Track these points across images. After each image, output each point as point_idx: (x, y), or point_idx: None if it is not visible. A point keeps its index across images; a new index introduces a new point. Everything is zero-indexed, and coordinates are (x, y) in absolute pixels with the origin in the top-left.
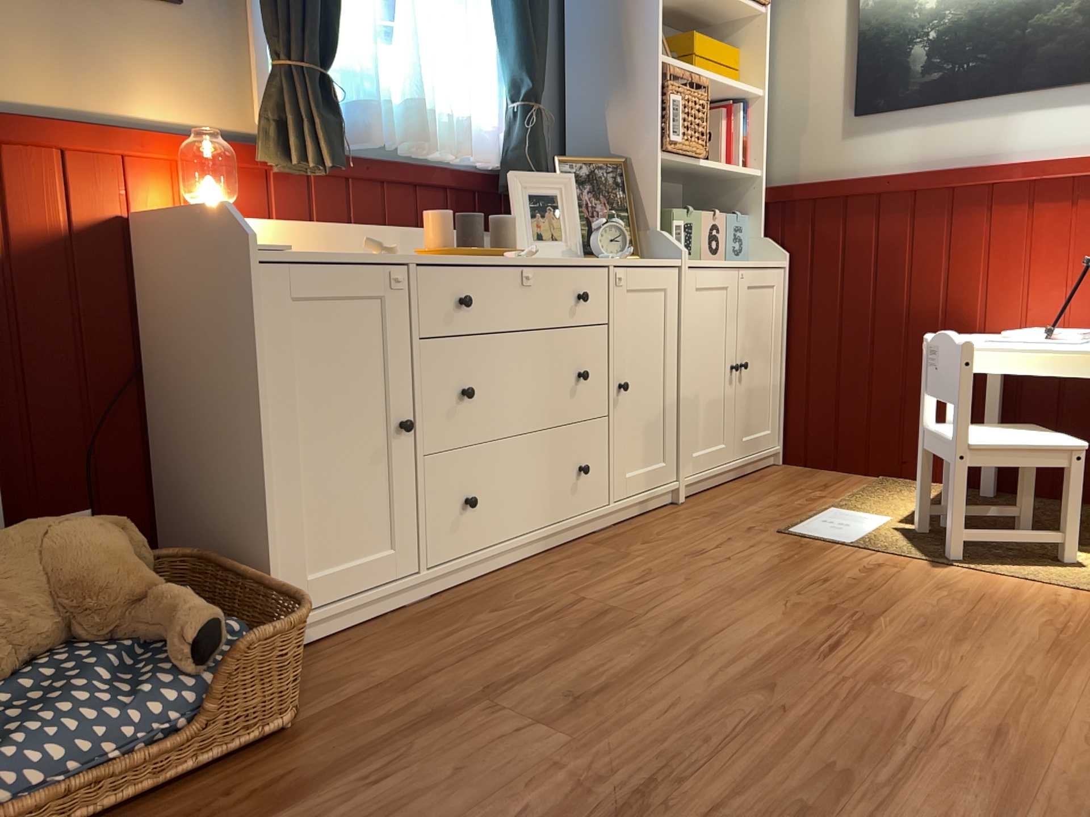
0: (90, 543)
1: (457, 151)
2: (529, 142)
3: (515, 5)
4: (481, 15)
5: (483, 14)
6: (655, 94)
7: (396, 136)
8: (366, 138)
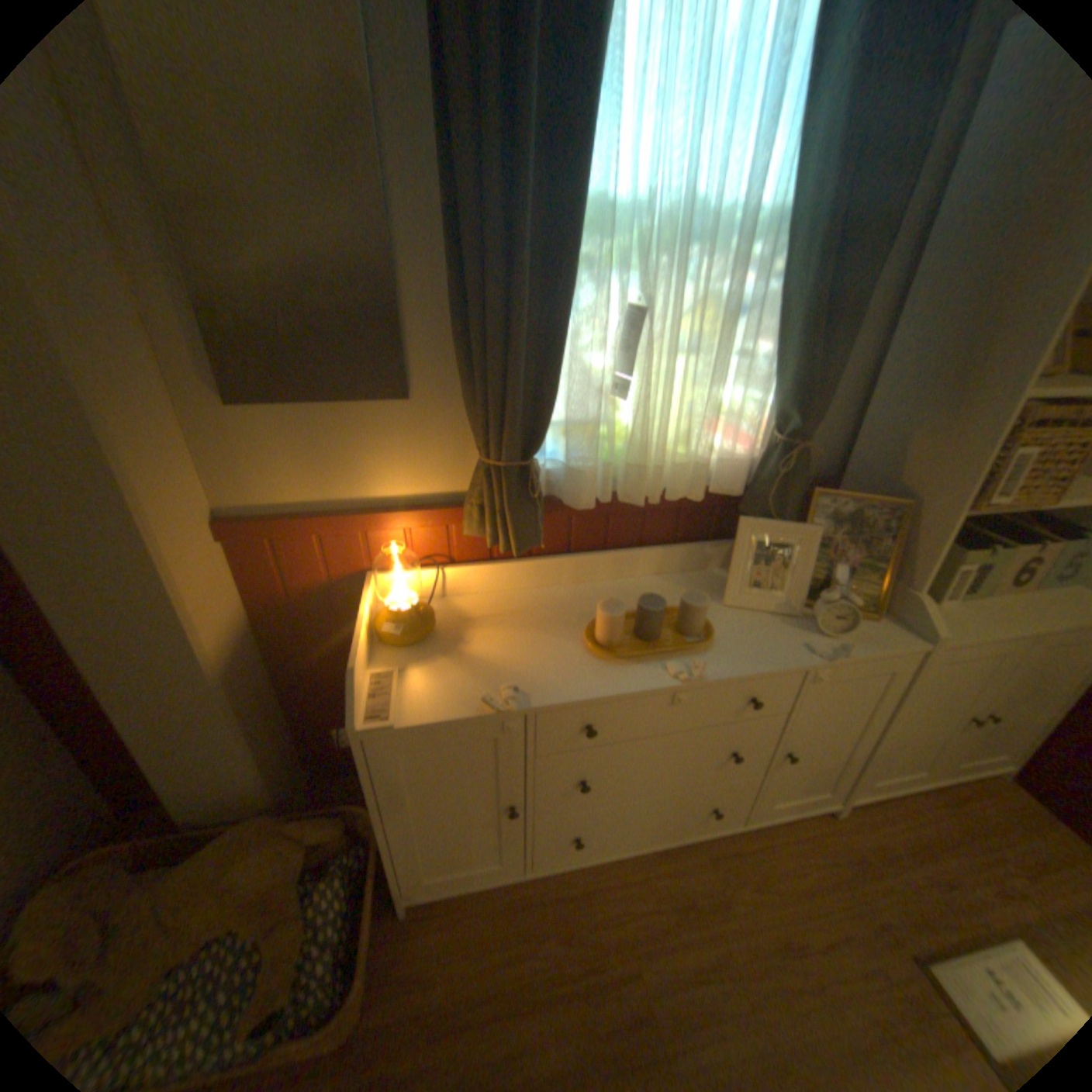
0: (251, 884)
1: (686, 494)
2: (779, 485)
3: (804, 333)
4: (763, 331)
5: (766, 331)
6: (992, 444)
7: (619, 486)
8: (576, 503)
